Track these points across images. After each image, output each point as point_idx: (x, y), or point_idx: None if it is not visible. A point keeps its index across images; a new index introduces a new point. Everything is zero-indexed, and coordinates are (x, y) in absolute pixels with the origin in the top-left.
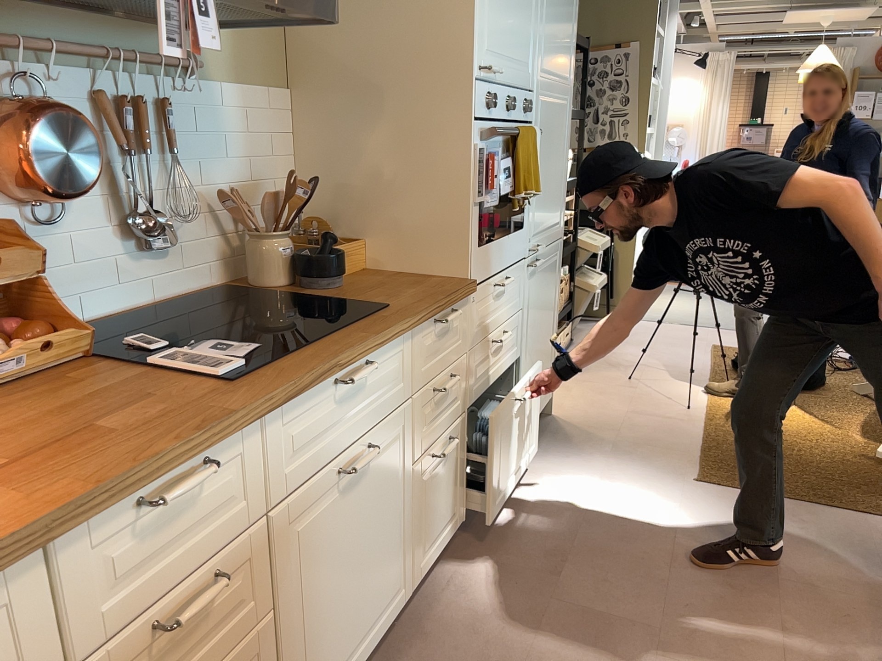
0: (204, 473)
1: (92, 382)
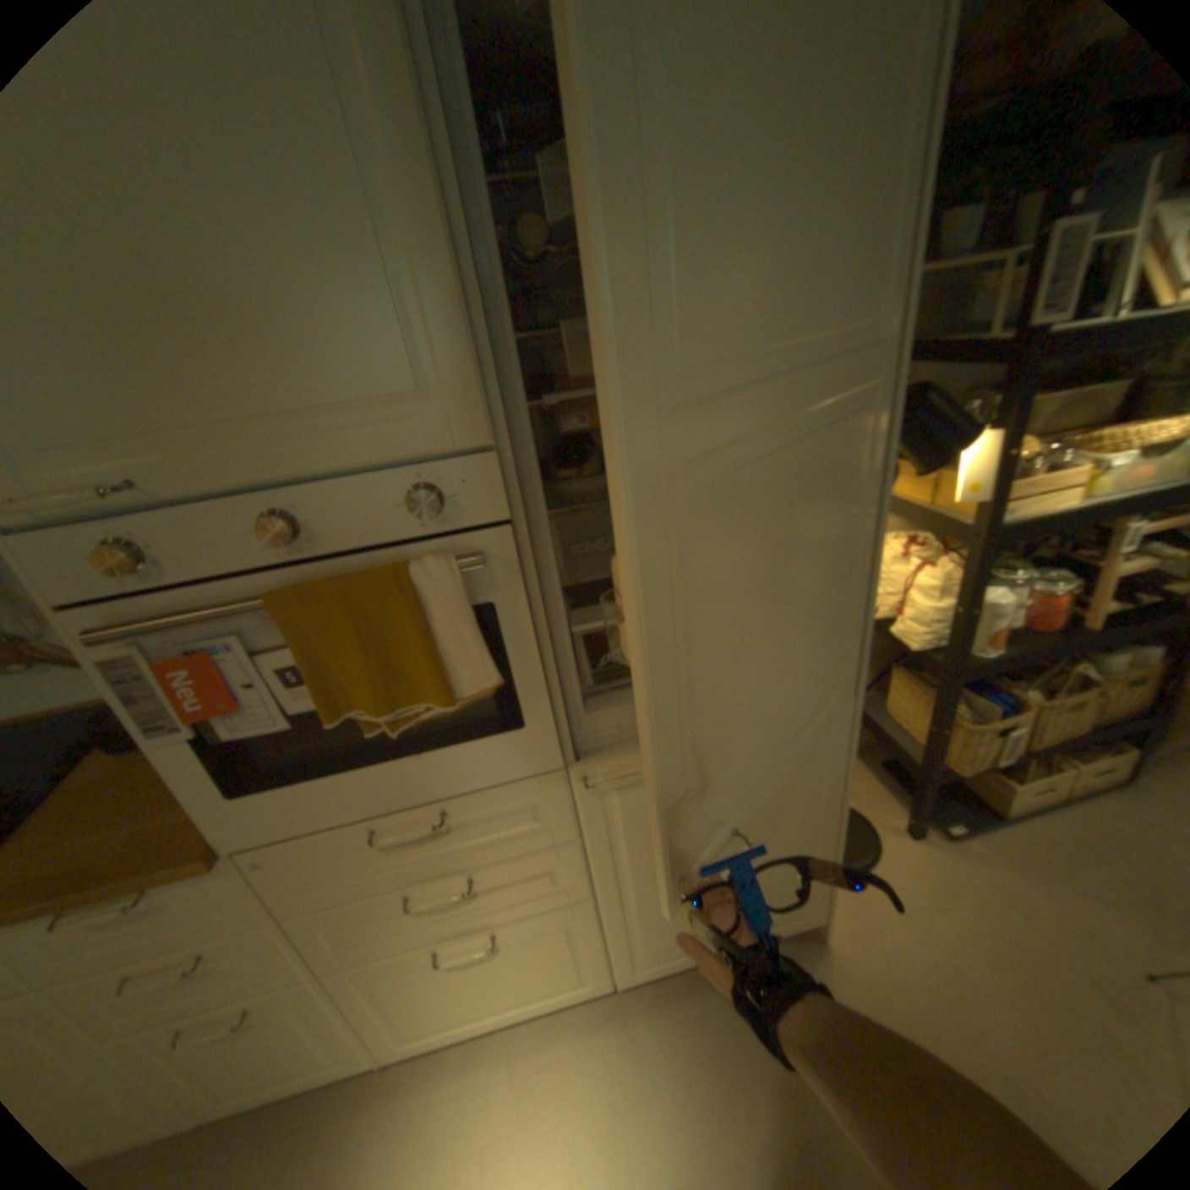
0: None
1: None
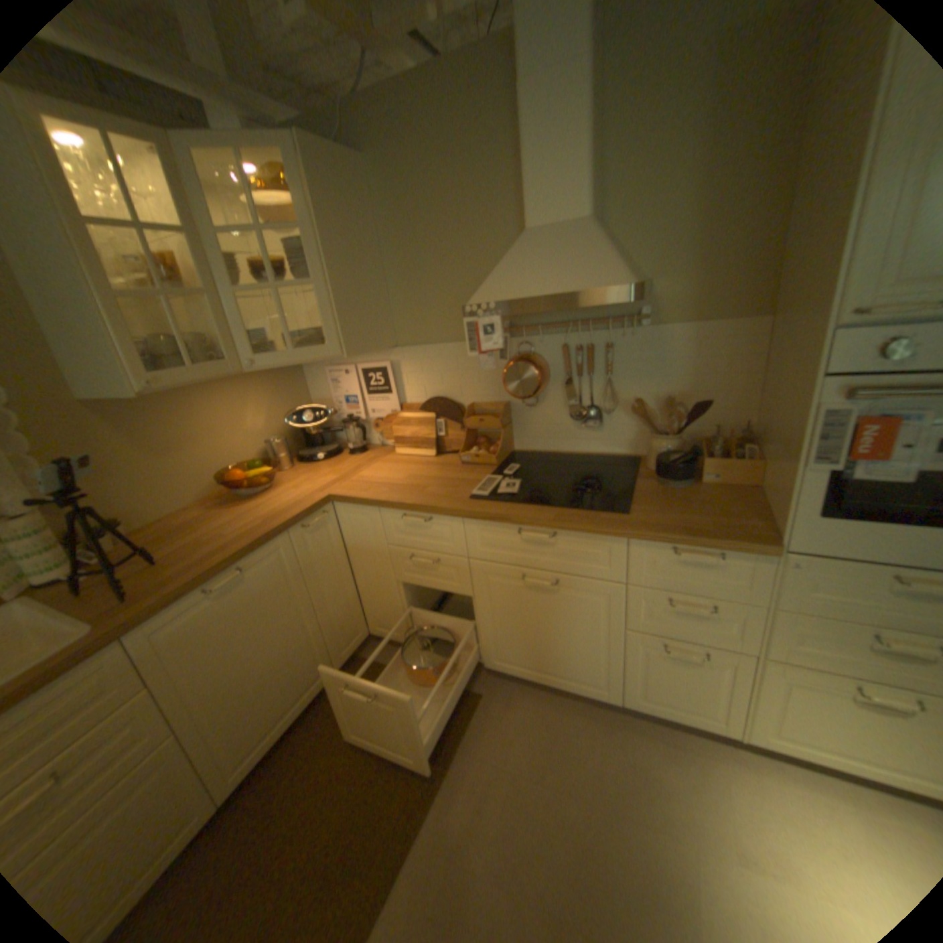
0: (422, 520)
1: (472, 475)
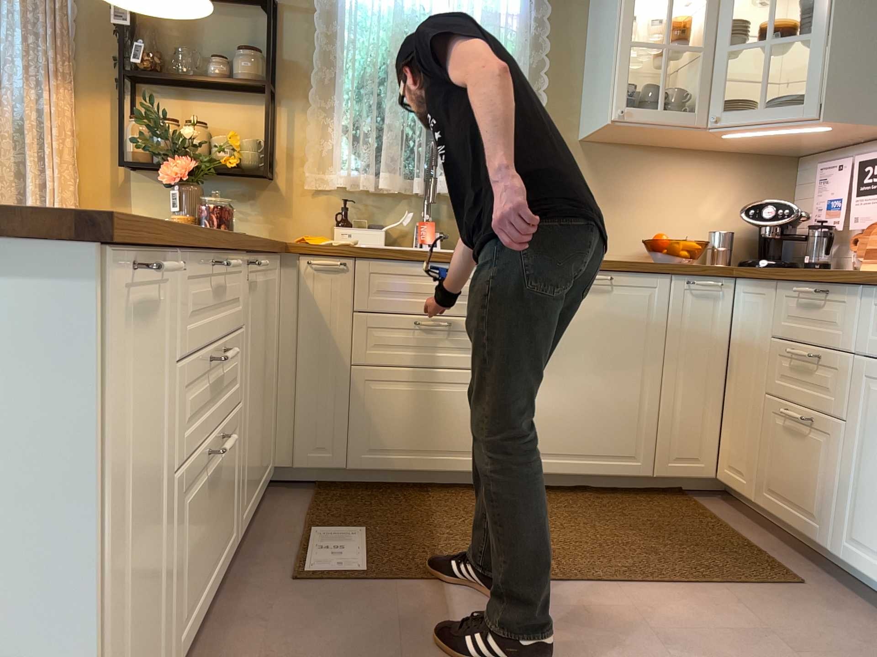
0: (814, 290)
1: None
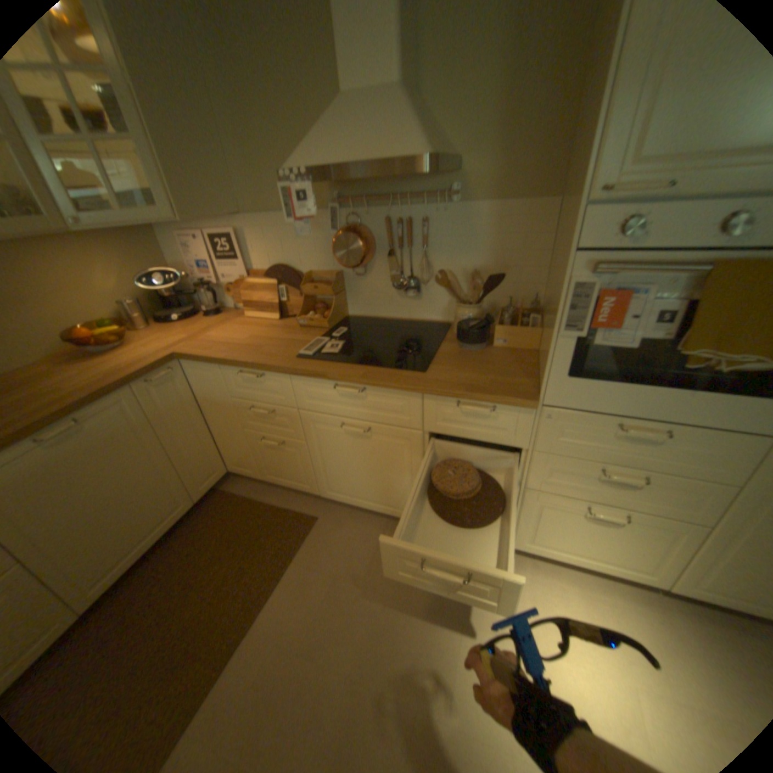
0: (254, 375)
1: (305, 336)
